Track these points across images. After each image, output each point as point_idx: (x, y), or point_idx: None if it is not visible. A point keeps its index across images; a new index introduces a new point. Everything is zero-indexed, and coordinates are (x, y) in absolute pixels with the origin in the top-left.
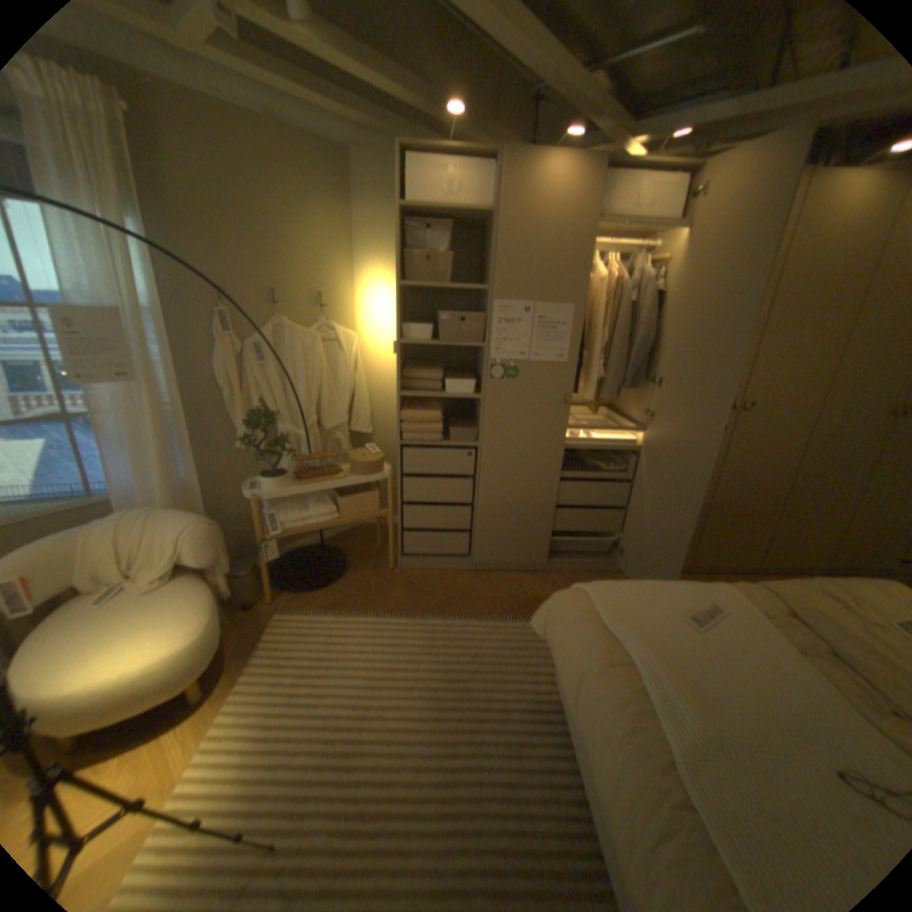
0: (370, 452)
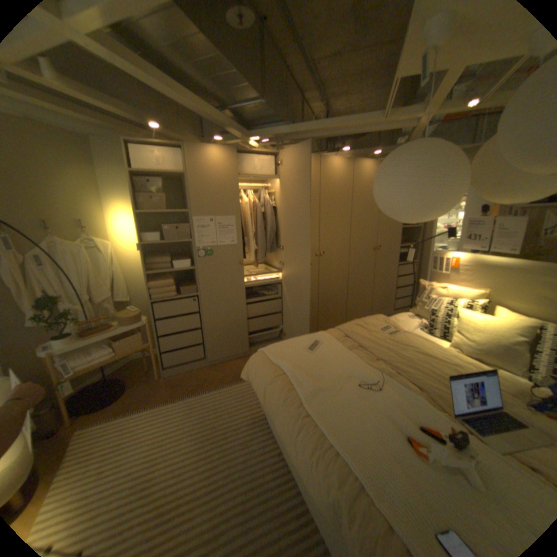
0: (131, 311)
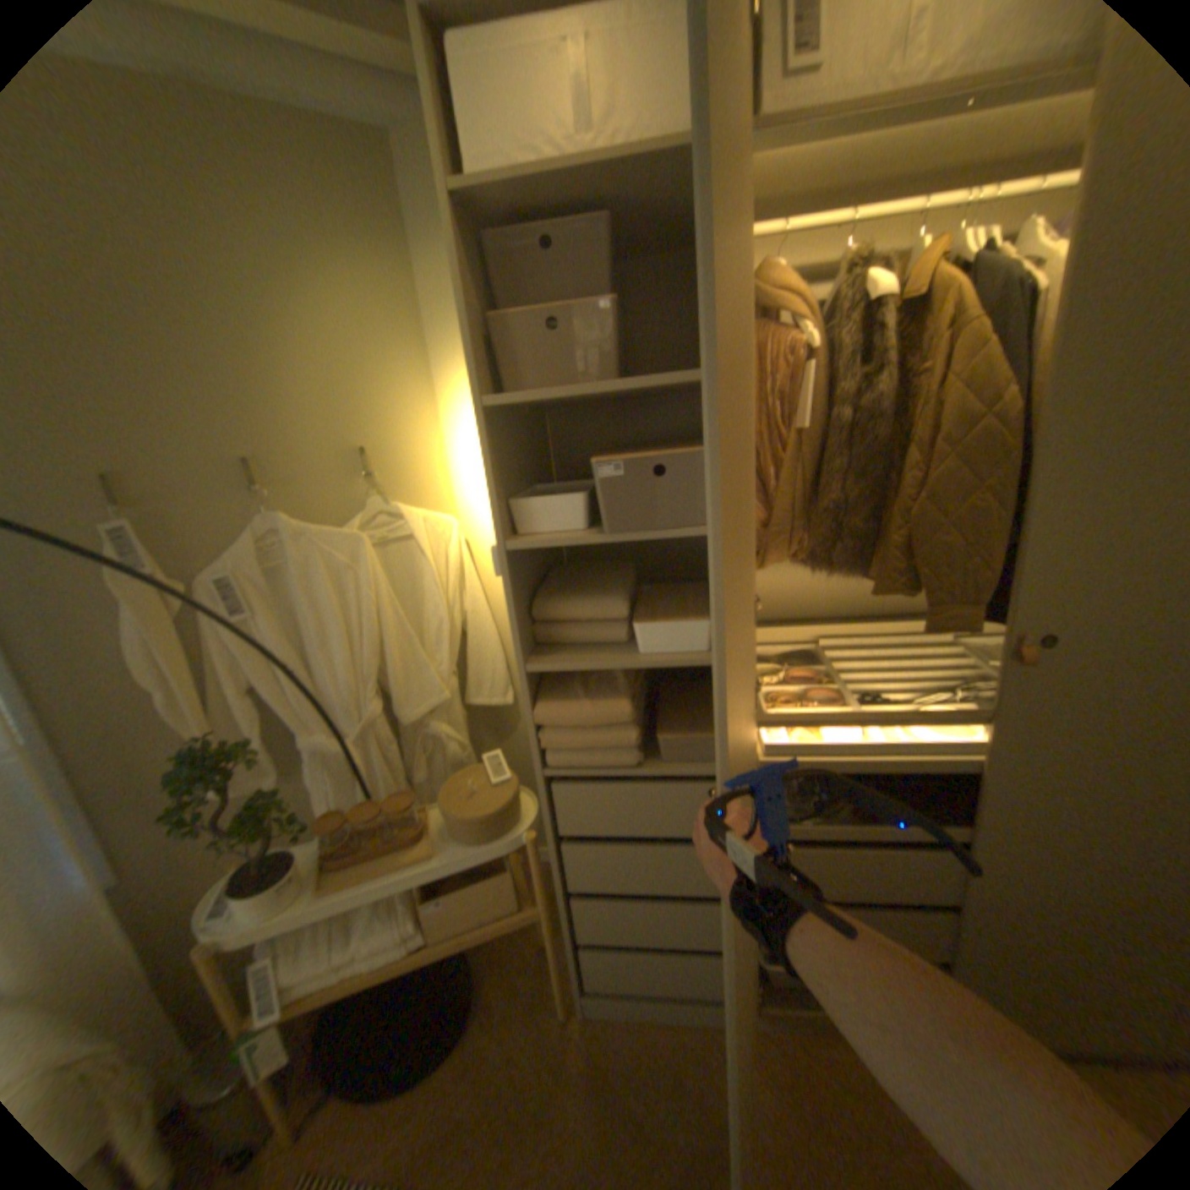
0: (490, 776)
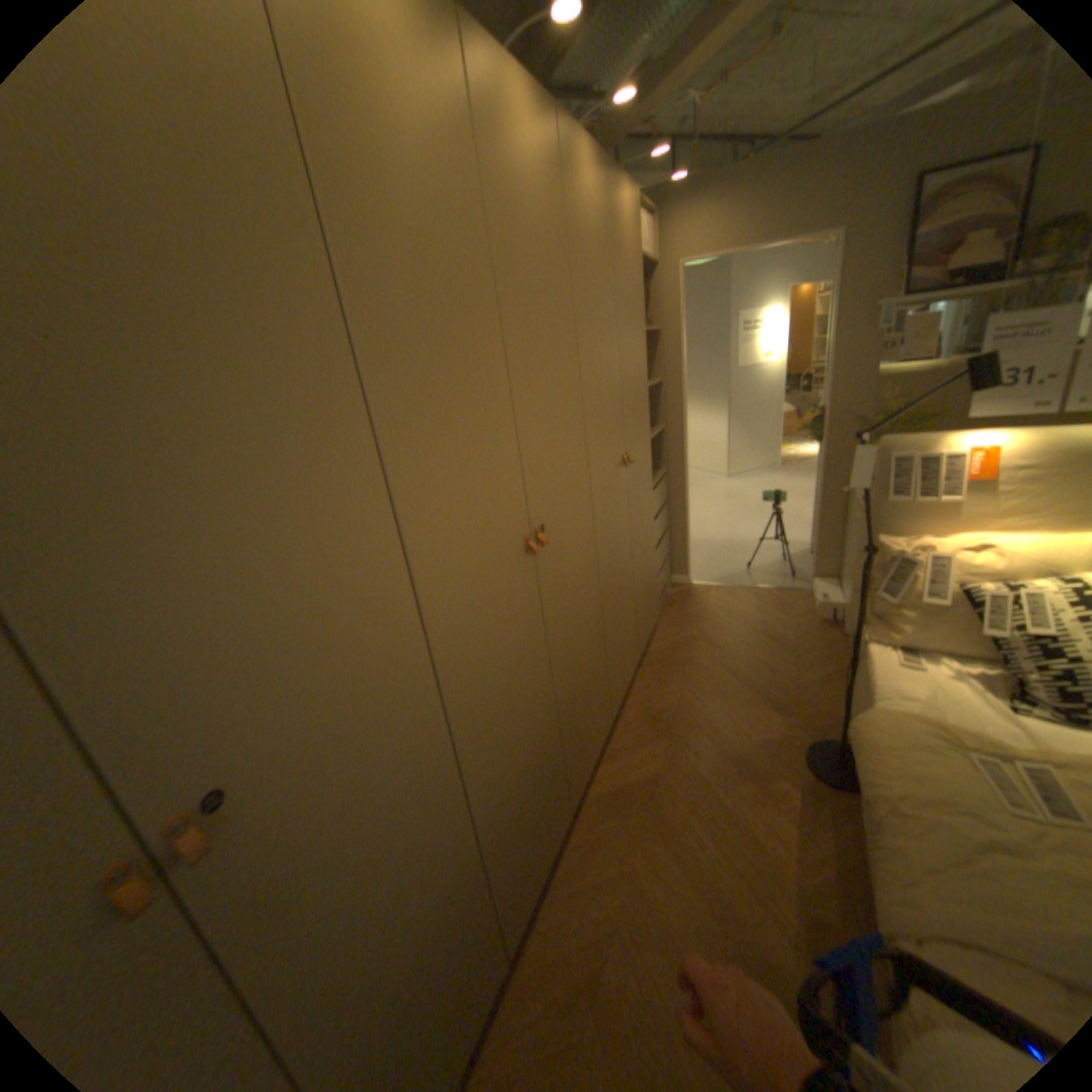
0: None
